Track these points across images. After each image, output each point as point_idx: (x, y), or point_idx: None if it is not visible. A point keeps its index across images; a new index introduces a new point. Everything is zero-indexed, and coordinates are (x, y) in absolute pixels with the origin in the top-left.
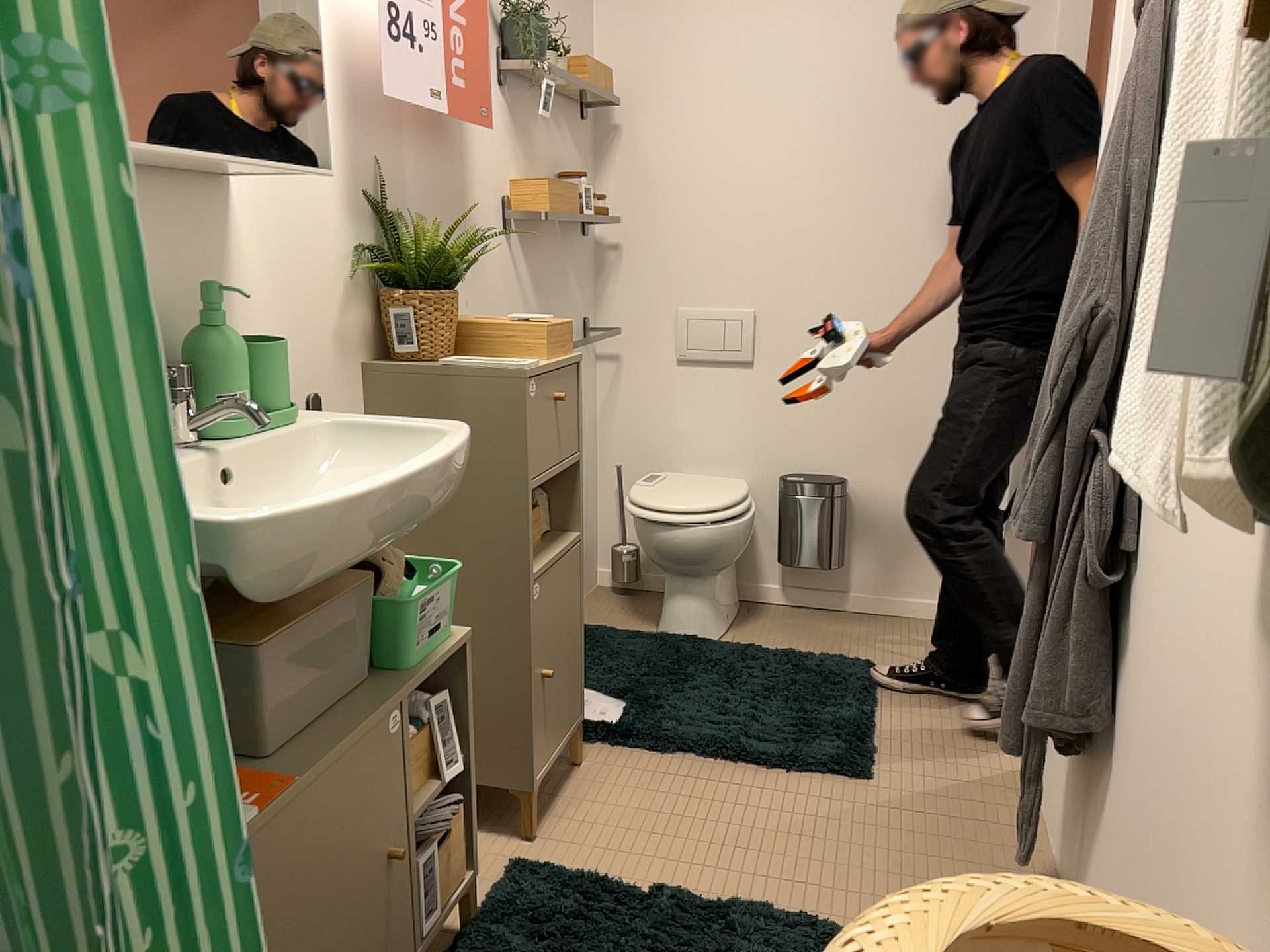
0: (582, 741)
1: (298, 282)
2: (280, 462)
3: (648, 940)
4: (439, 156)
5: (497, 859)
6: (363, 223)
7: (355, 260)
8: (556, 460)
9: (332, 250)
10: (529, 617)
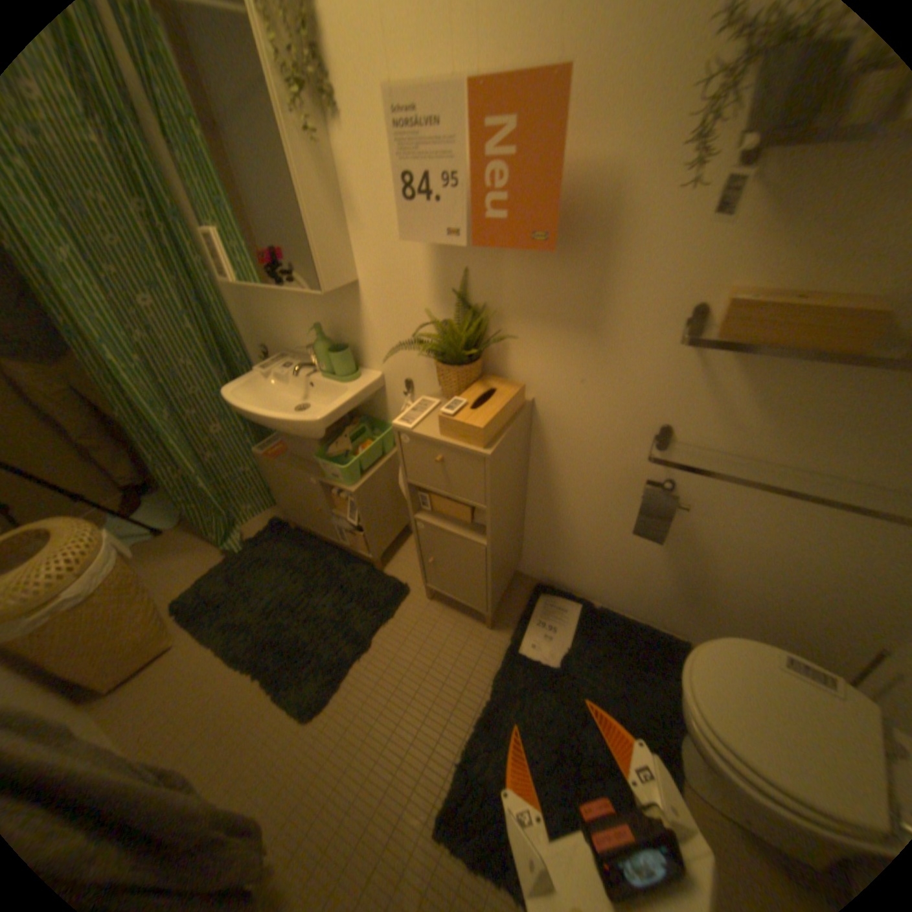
0: (512, 632)
1: (393, 329)
2: (328, 392)
3: (335, 626)
4: (550, 257)
5: (417, 583)
6: (444, 305)
7: (420, 326)
8: (441, 487)
9: (417, 317)
10: (414, 529)
